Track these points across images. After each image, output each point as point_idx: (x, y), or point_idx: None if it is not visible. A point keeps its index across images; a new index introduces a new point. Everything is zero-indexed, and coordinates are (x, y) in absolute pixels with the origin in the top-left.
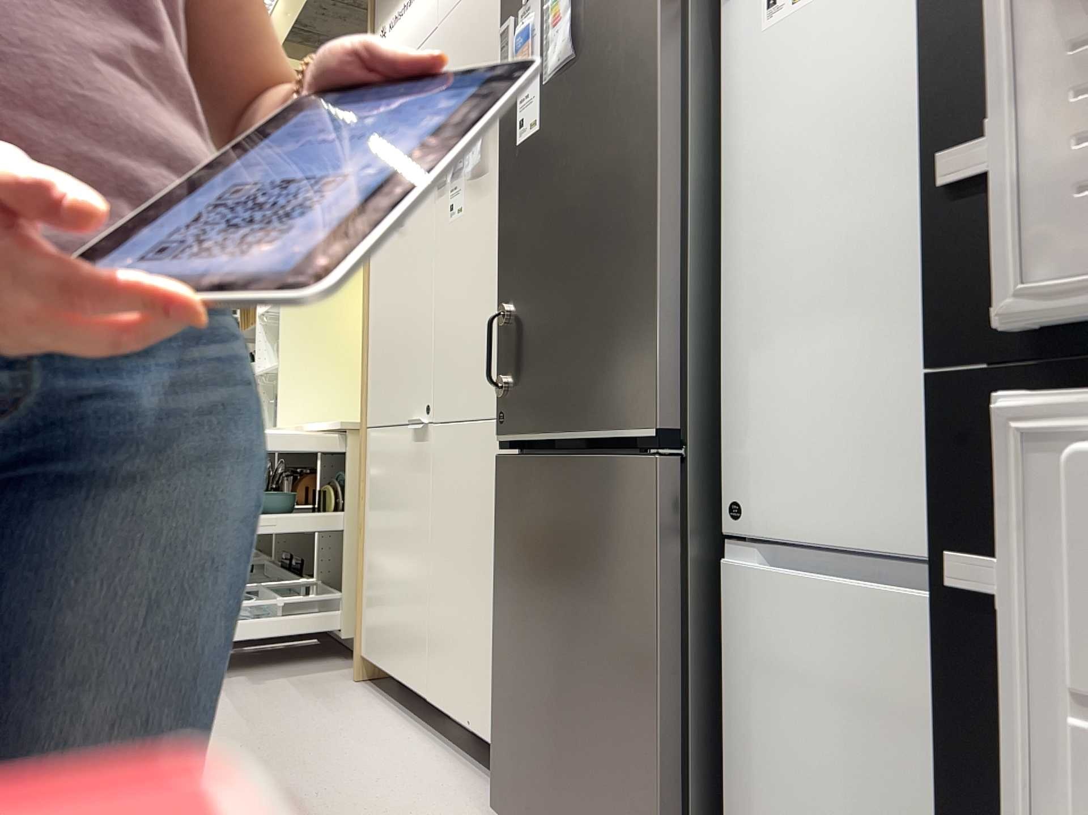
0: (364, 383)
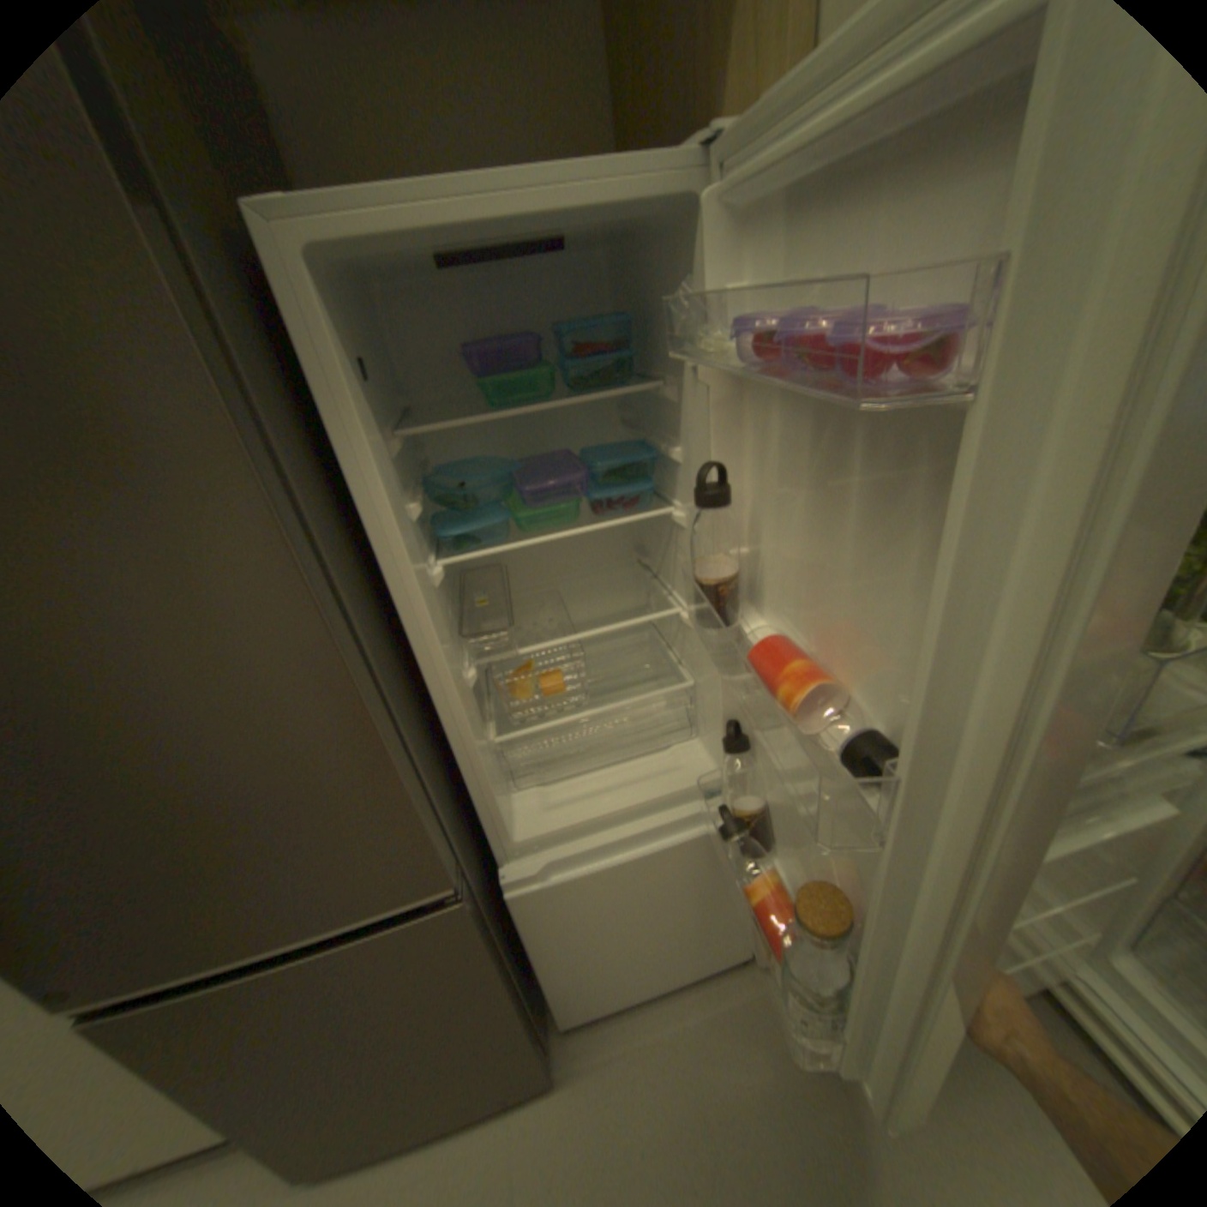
0: None
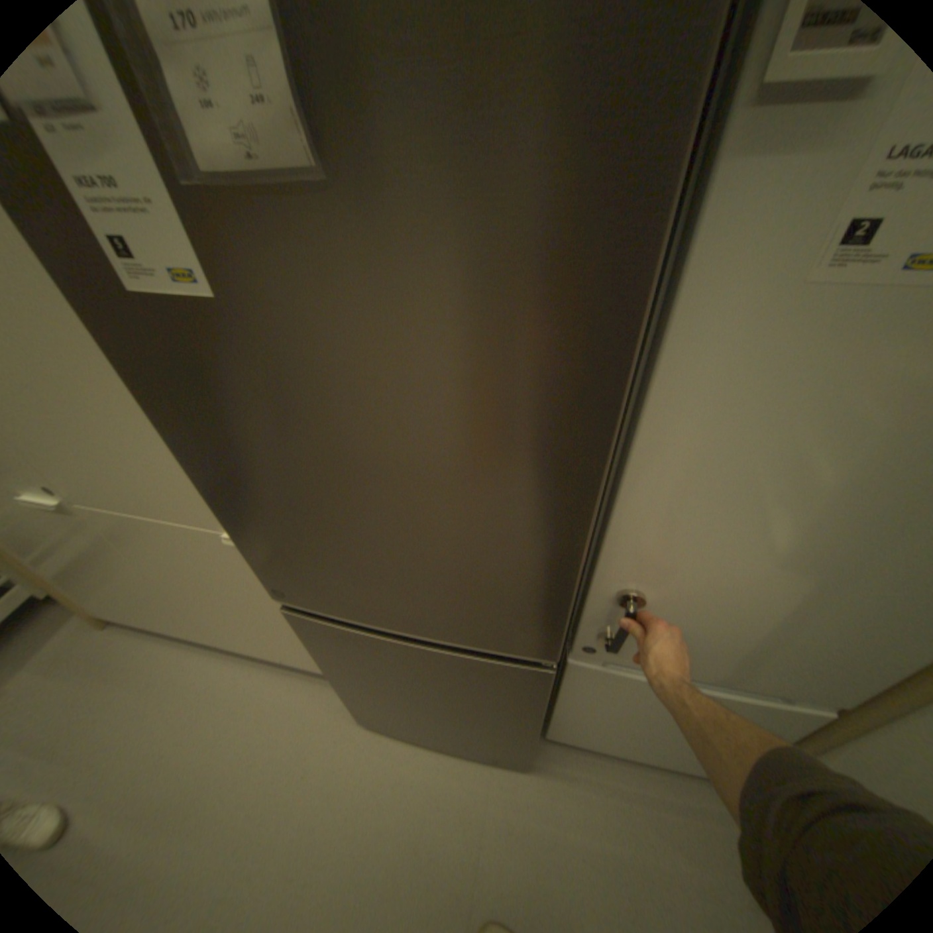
0: None
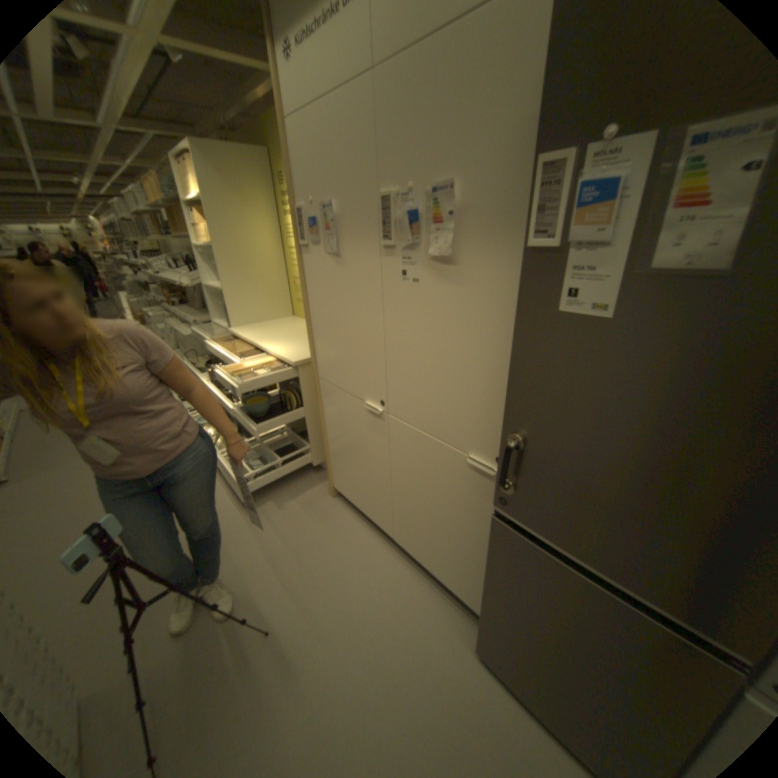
0: (314, 350)
